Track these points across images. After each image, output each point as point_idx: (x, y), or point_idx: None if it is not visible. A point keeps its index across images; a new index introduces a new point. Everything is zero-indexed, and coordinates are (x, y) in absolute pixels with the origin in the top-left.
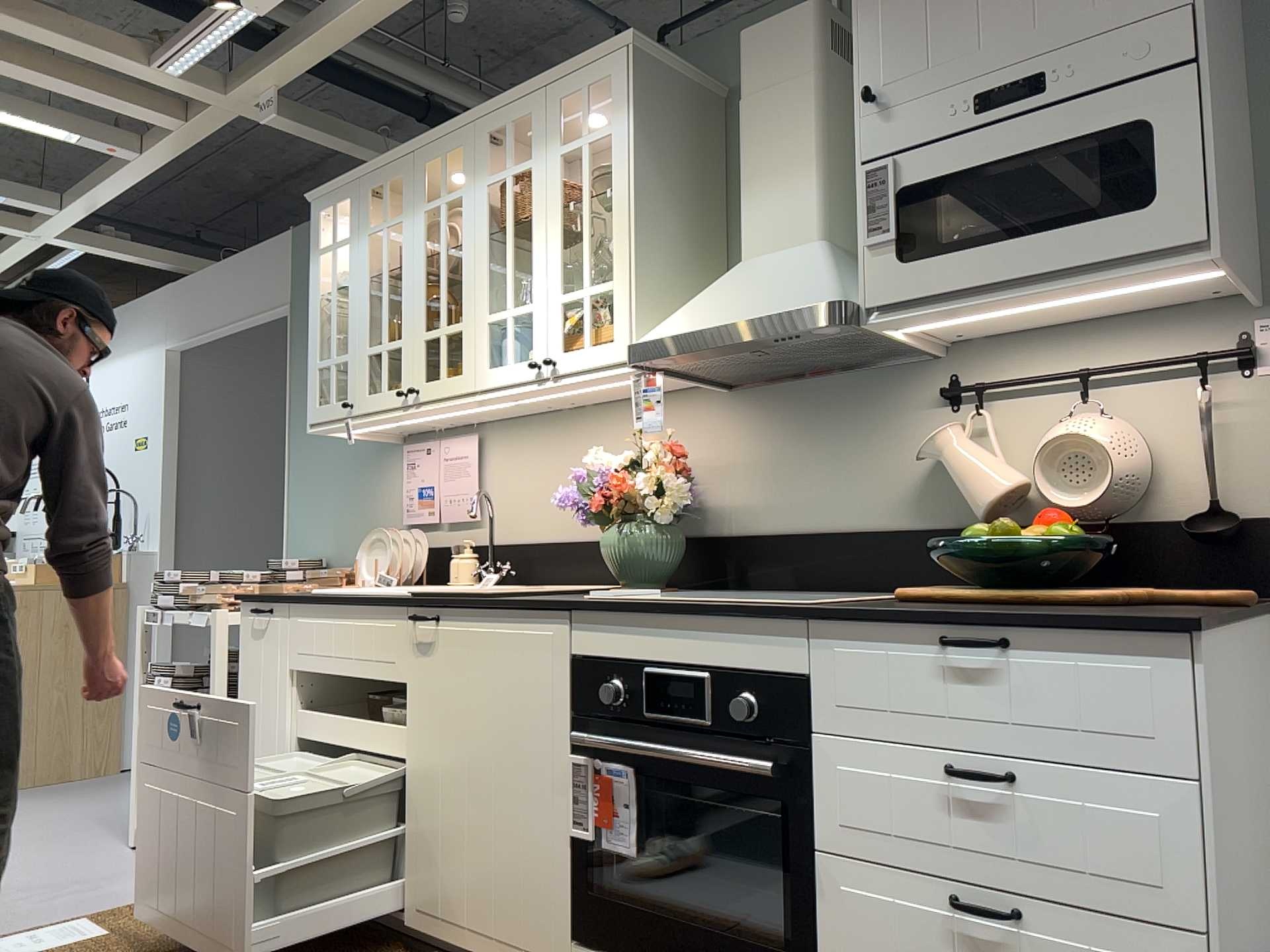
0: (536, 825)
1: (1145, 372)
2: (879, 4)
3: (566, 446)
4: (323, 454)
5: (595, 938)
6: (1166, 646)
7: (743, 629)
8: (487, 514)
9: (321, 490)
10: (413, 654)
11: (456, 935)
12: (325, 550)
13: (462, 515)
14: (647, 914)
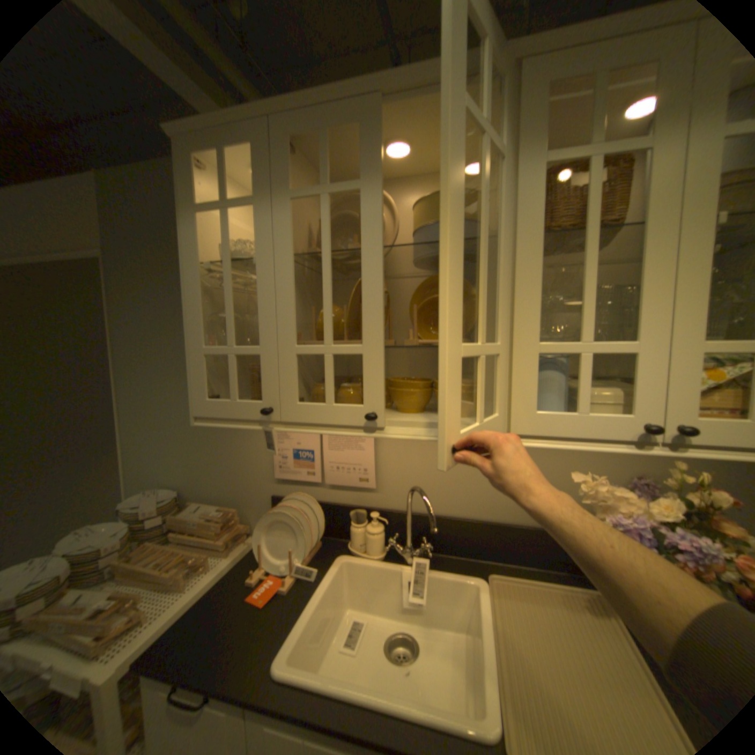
0: None
1: None
2: None
3: None
4: (161, 399)
5: None
6: None
7: None
8: (382, 483)
9: (164, 430)
10: None
11: None
12: (174, 482)
13: (355, 482)
14: None
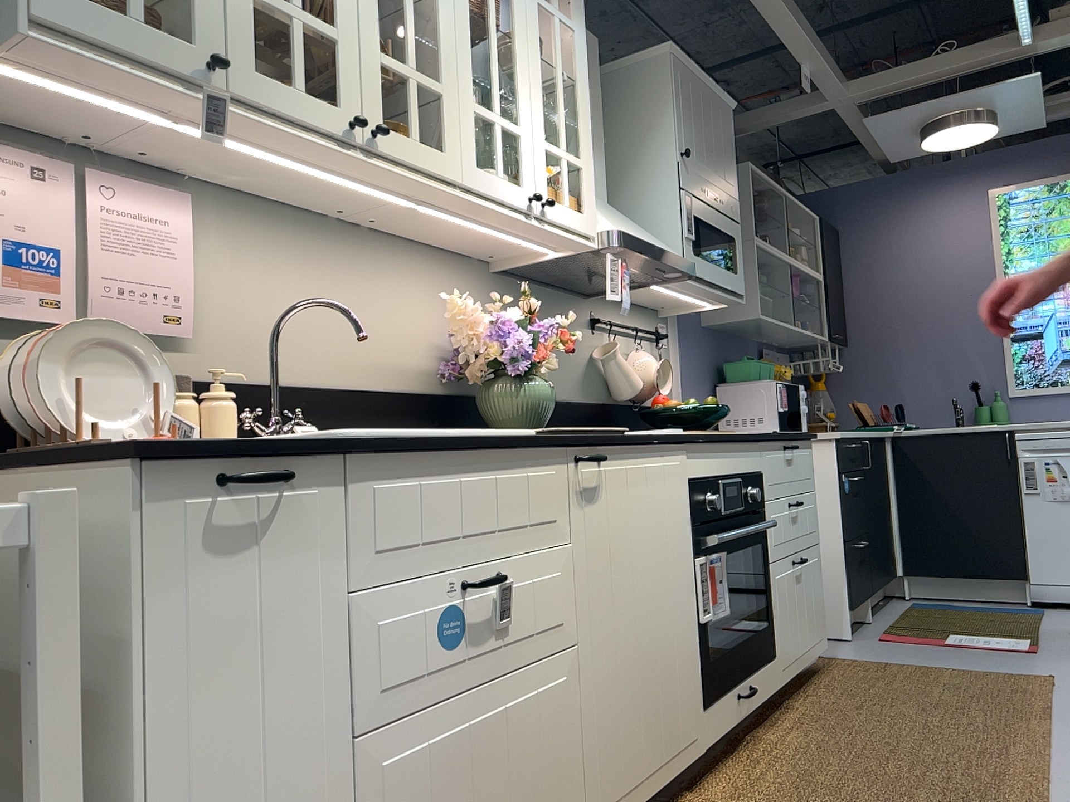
0: (683, 630)
1: (643, 335)
2: (683, 106)
3: (338, 268)
4: None
5: (713, 692)
6: (811, 444)
7: (747, 448)
8: (197, 331)
9: None
10: (579, 504)
11: (636, 796)
12: None
13: (153, 323)
14: (731, 649)
